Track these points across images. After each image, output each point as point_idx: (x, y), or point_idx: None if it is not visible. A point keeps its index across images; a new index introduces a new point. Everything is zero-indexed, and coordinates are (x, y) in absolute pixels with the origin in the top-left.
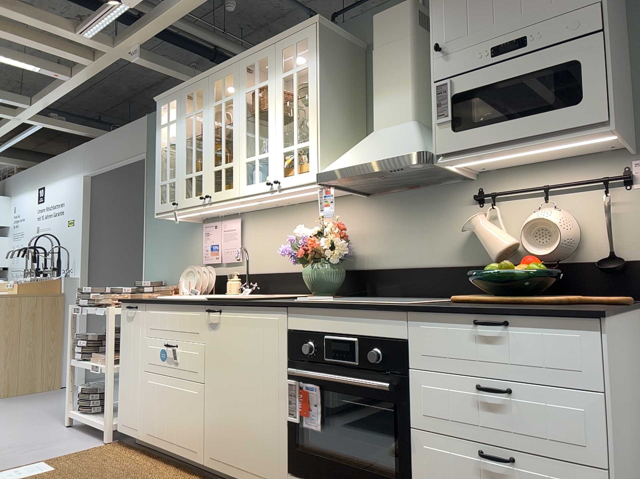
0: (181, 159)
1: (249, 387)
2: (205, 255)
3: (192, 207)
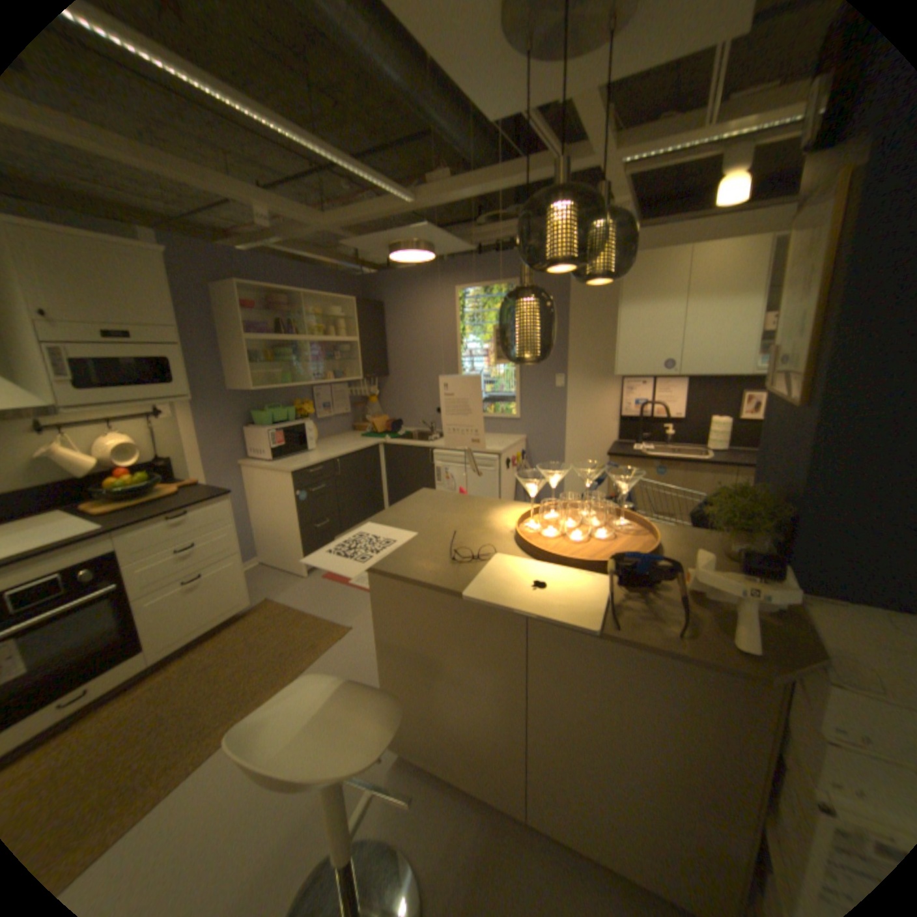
0: None
1: None
2: None
3: None
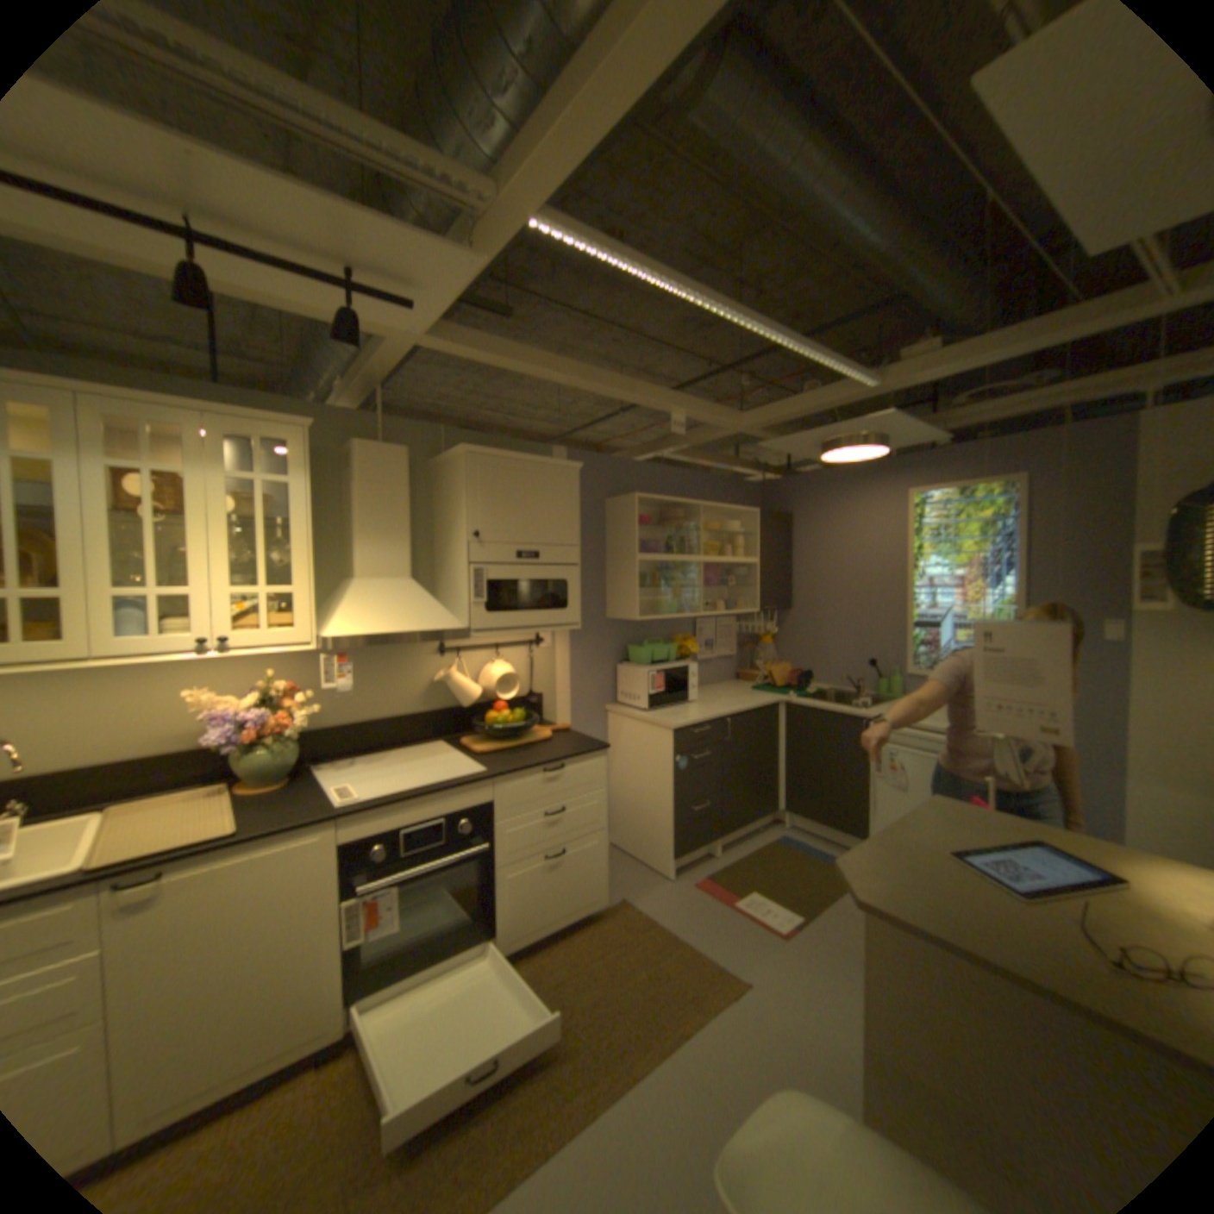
0: None
1: (258, 951)
2: None
3: None
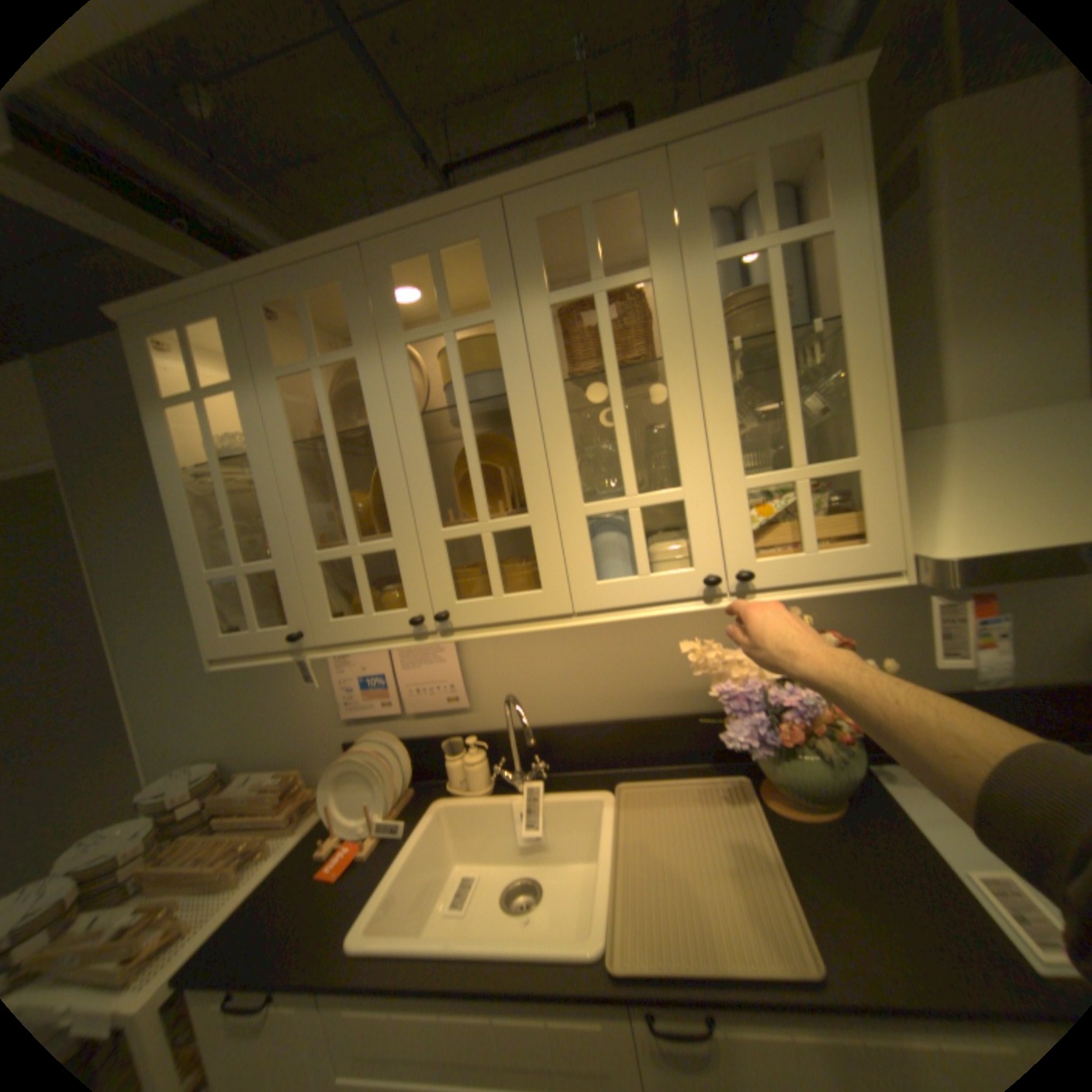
0: (288, 503)
1: None
2: (347, 700)
3: (366, 639)
